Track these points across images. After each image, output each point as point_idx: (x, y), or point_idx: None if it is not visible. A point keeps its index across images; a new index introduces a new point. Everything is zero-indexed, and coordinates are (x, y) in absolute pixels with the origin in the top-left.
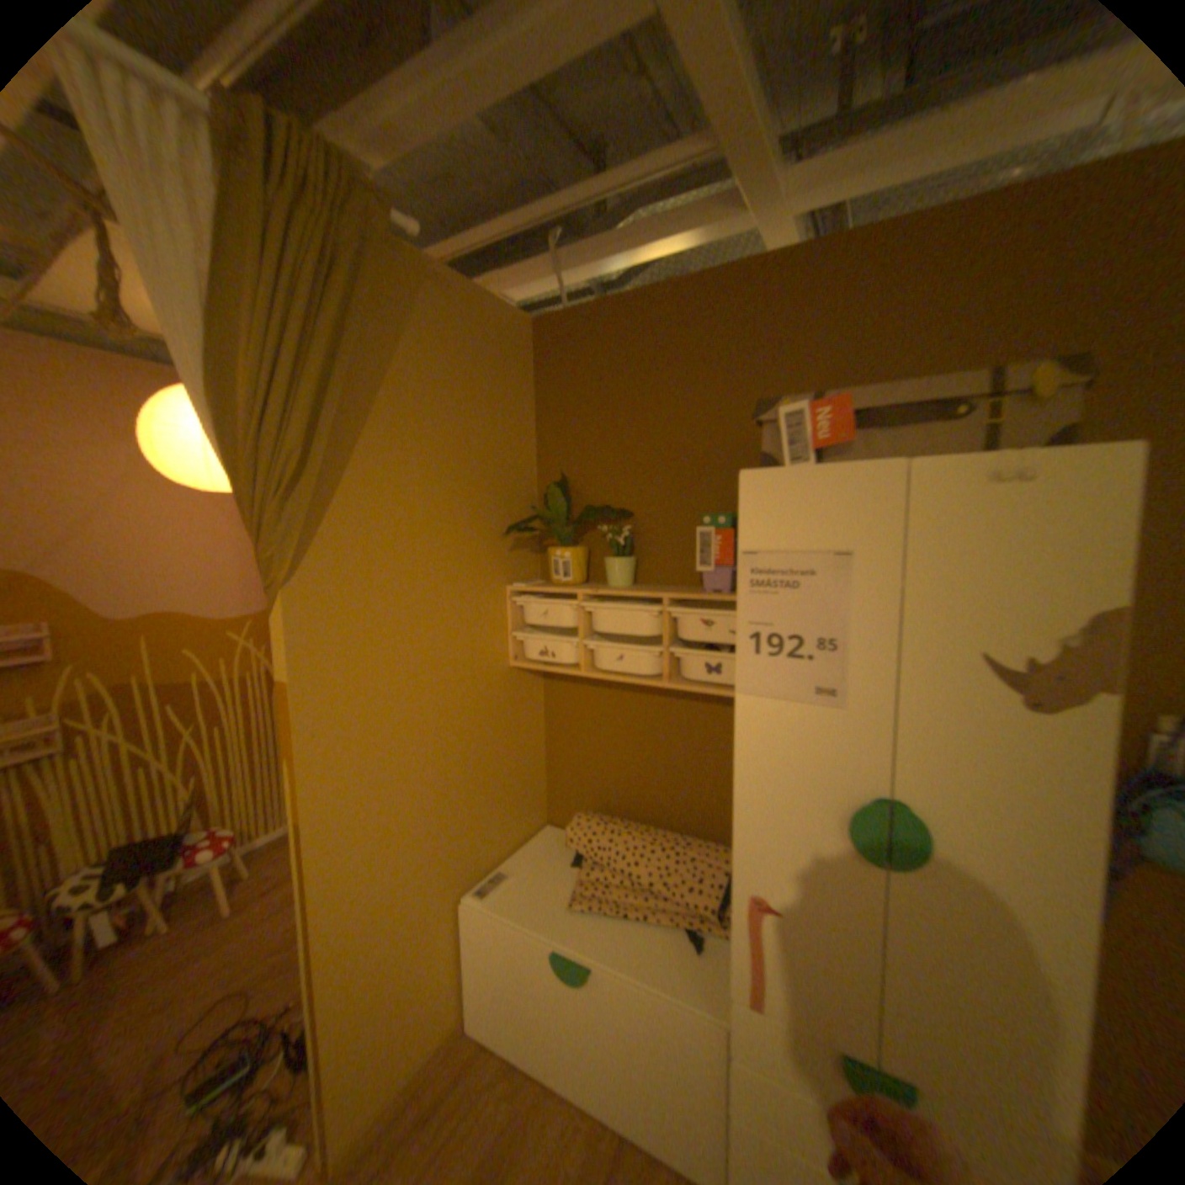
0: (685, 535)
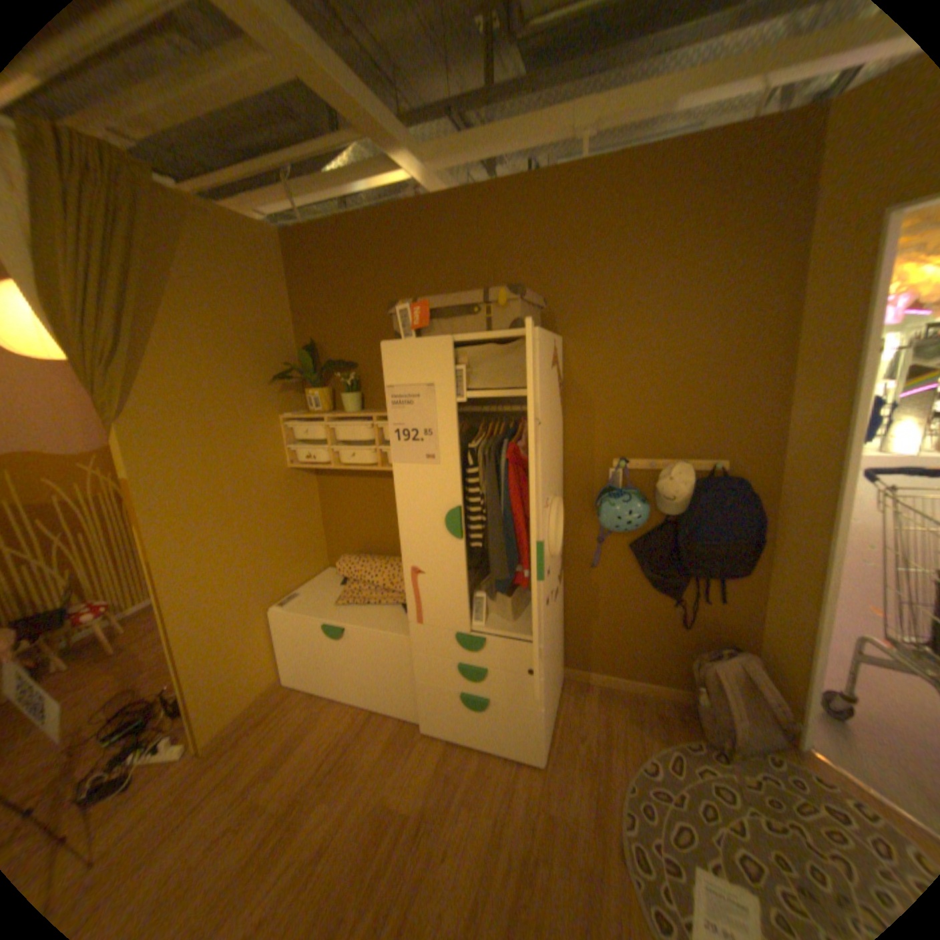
0: None
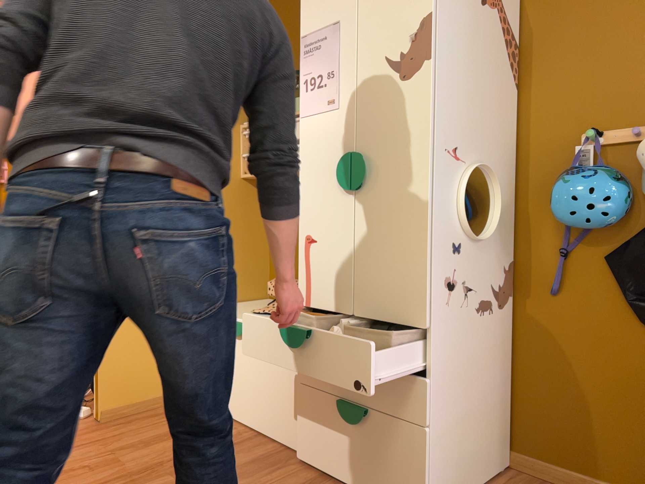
0: None
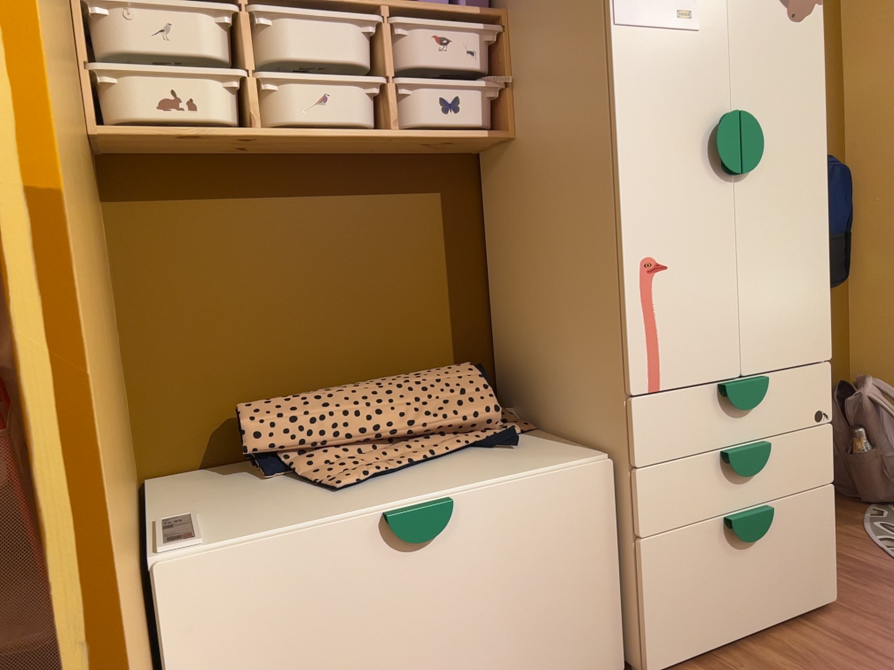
0: None
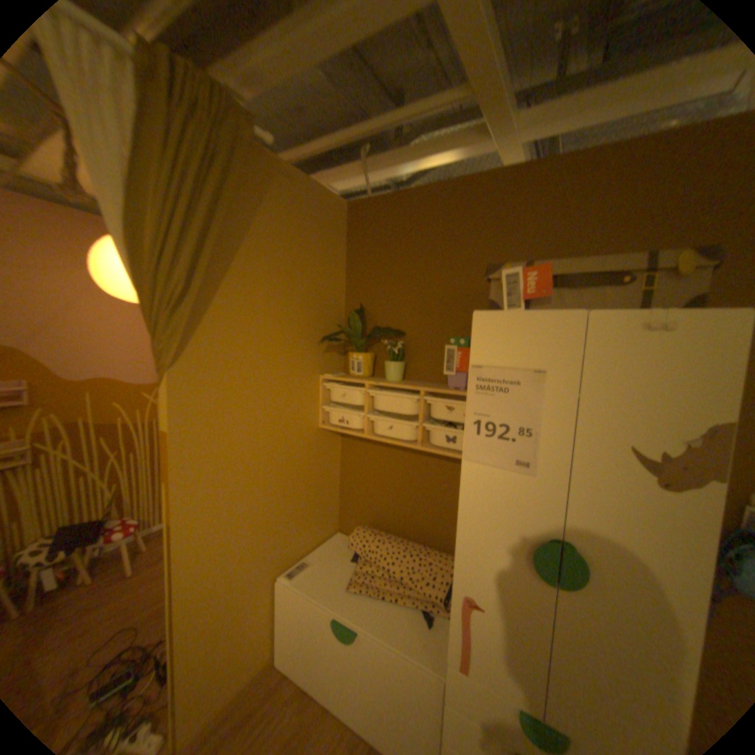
0: (438, 350)
